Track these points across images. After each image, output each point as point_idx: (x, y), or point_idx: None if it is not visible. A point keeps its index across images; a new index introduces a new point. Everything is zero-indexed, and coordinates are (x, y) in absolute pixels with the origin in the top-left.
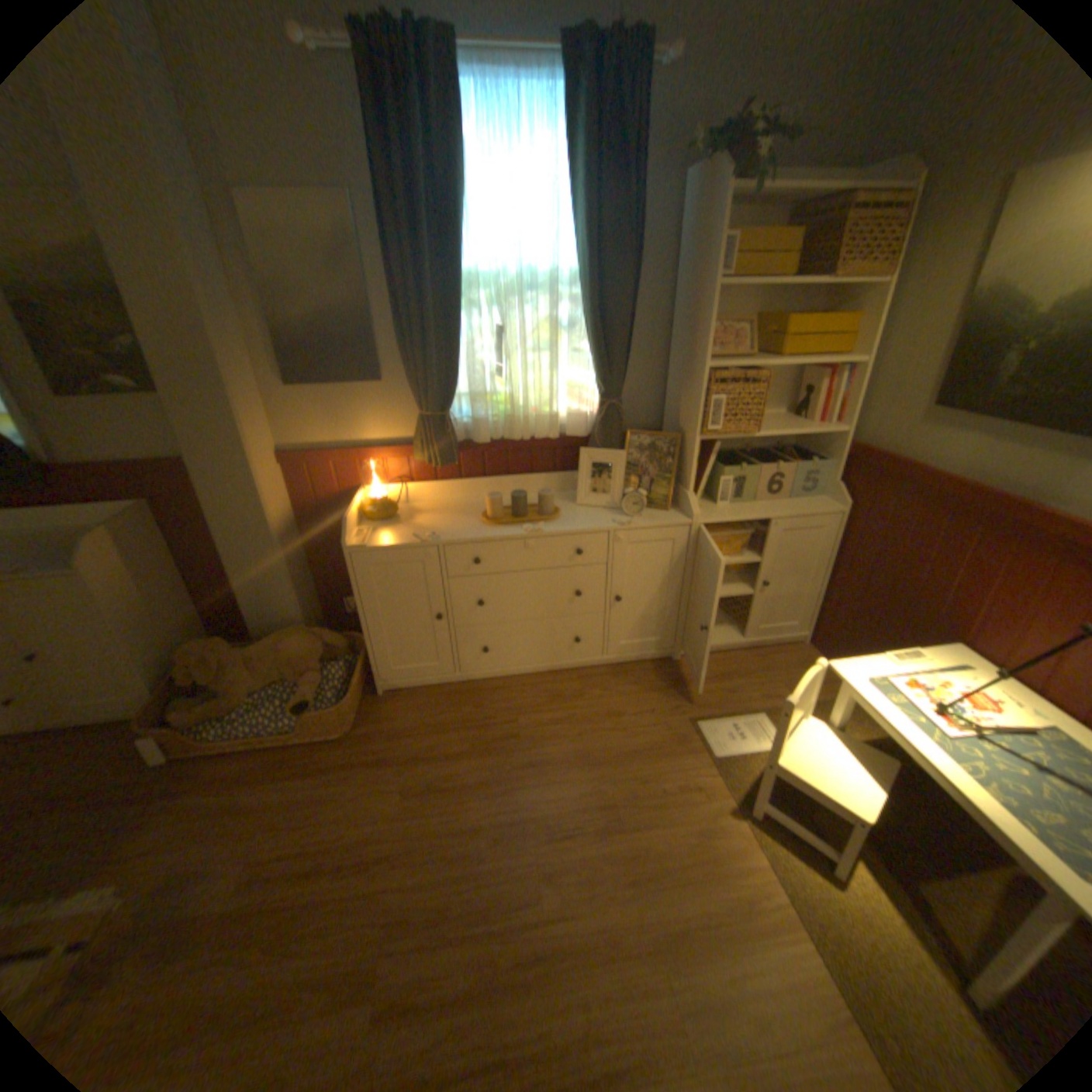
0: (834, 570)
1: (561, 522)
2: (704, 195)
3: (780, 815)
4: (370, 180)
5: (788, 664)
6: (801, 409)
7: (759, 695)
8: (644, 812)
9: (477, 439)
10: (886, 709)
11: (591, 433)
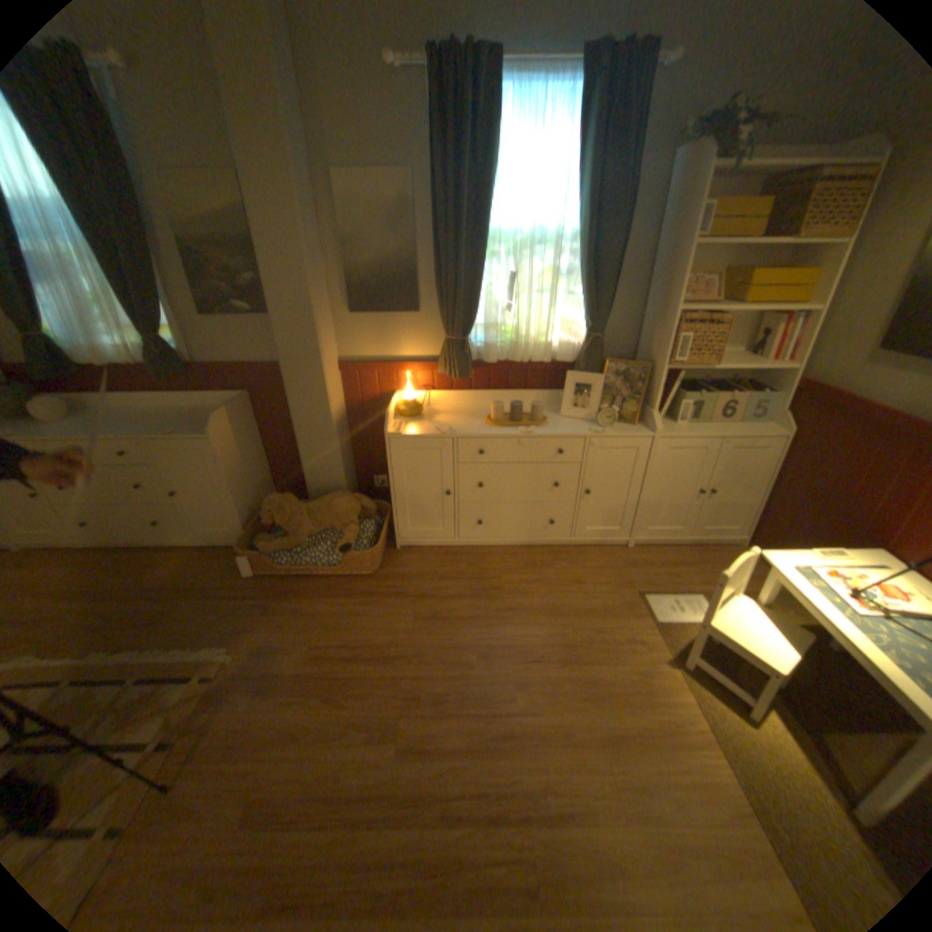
0: (775, 486)
1: (548, 428)
2: (689, 171)
3: (708, 669)
4: (430, 163)
5: (727, 561)
6: (758, 349)
7: (699, 582)
8: (597, 653)
9: (487, 360)
10: (806, 590)
11: (577, 360)
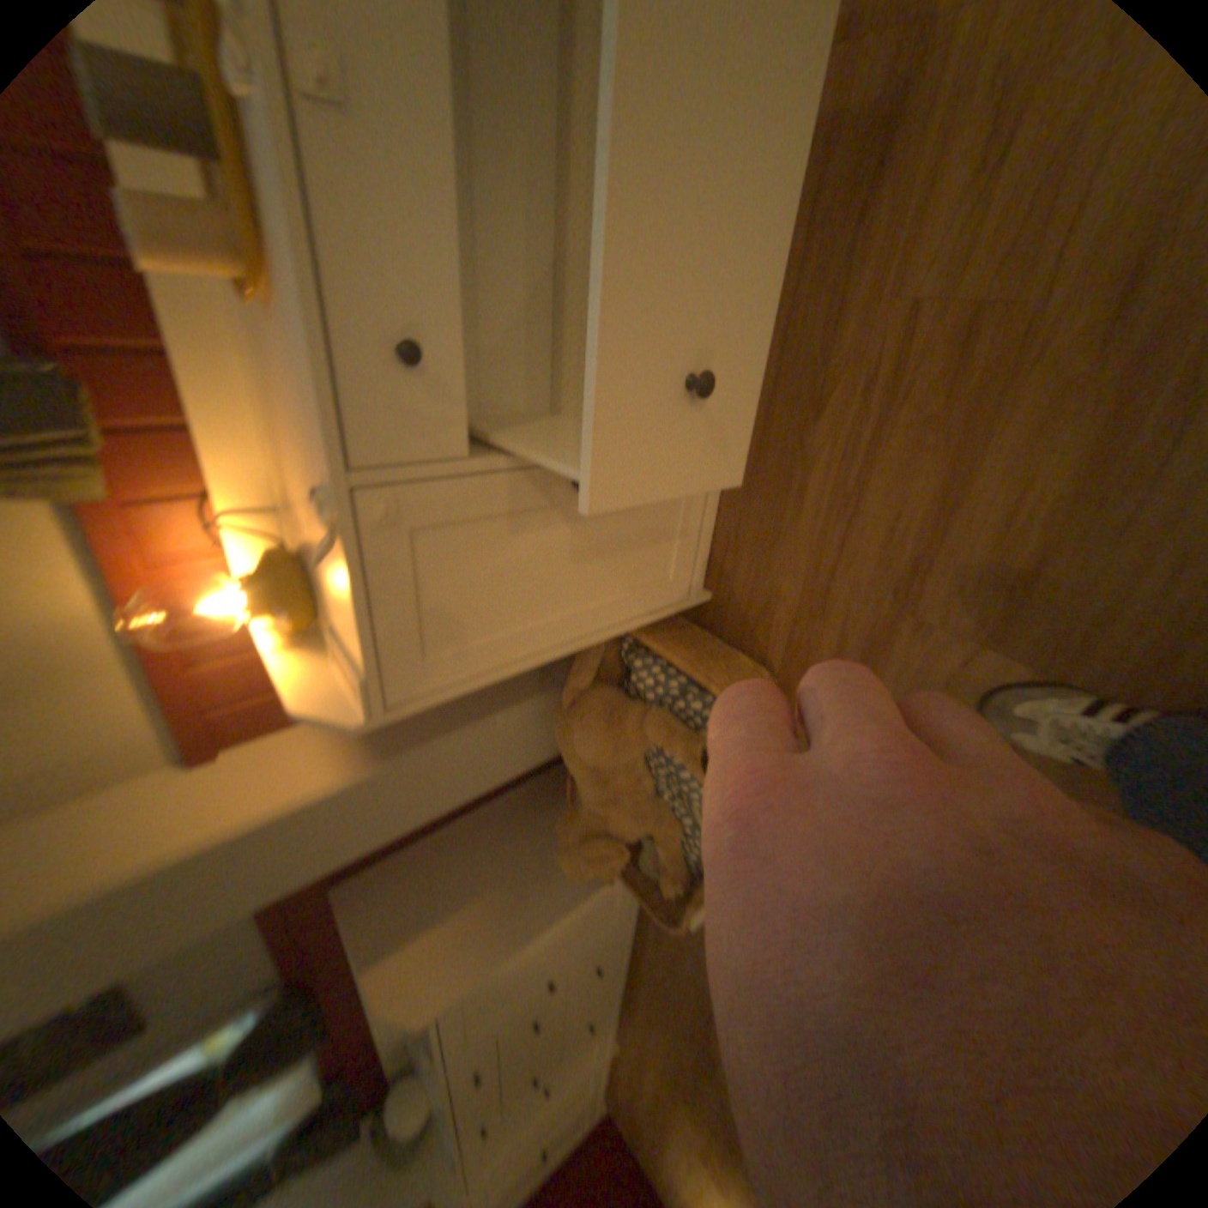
0: None
1: None
2: None
3: None
4: None
5: None
6: None
7: None
8: None
9: None
10: None
11: None
